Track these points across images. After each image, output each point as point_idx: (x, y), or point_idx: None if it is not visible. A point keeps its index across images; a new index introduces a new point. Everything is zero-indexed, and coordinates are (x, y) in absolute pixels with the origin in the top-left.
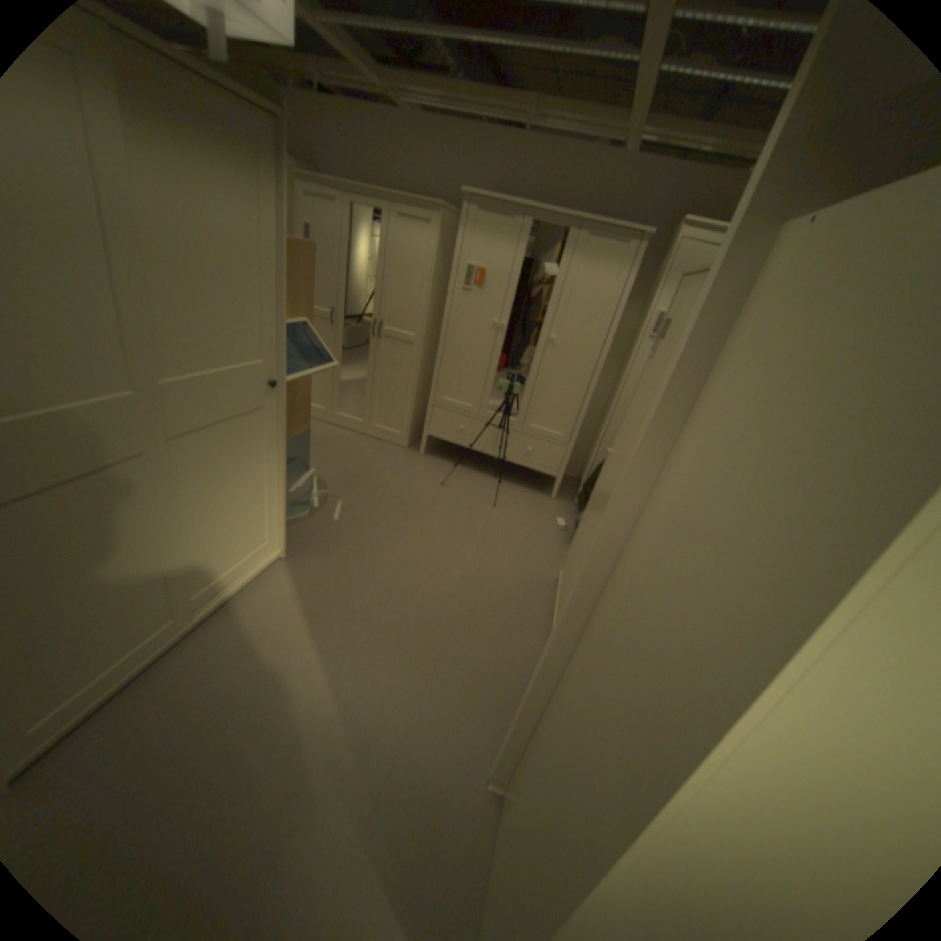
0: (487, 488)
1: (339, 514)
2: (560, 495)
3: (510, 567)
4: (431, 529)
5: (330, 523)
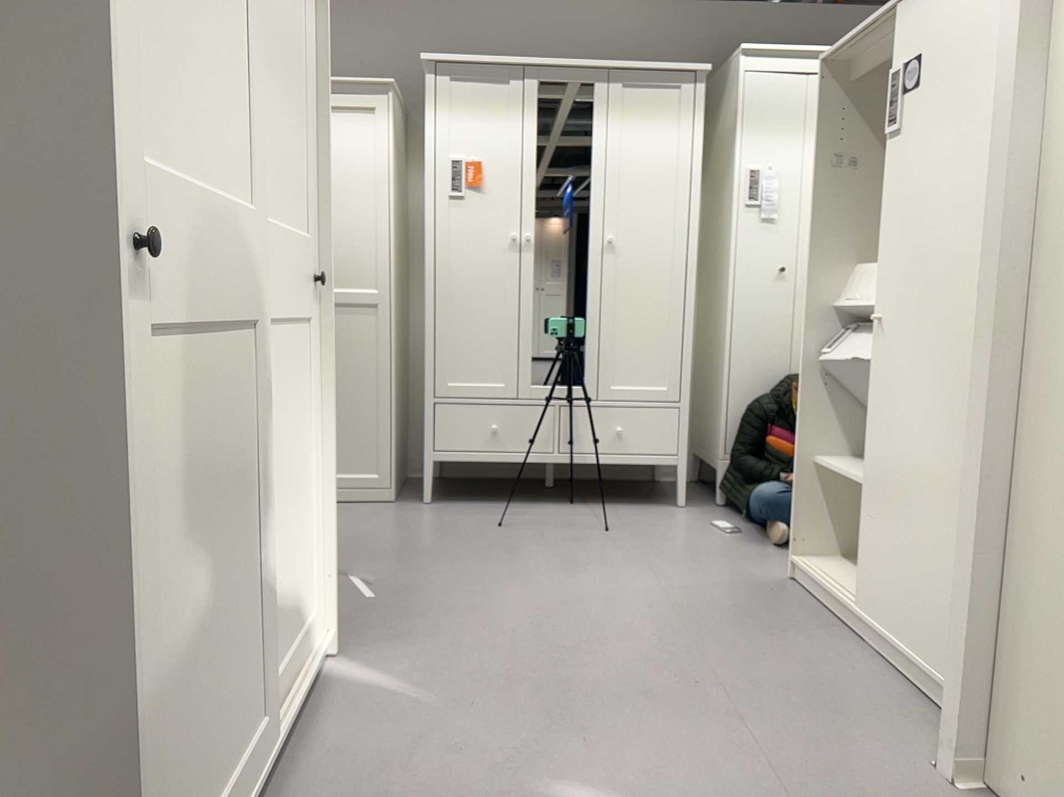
0: (575, 517)
1: (369, 595)
2: (690, 502)
3: (711, 586)
4: (544, 576)
5: (365, 608)
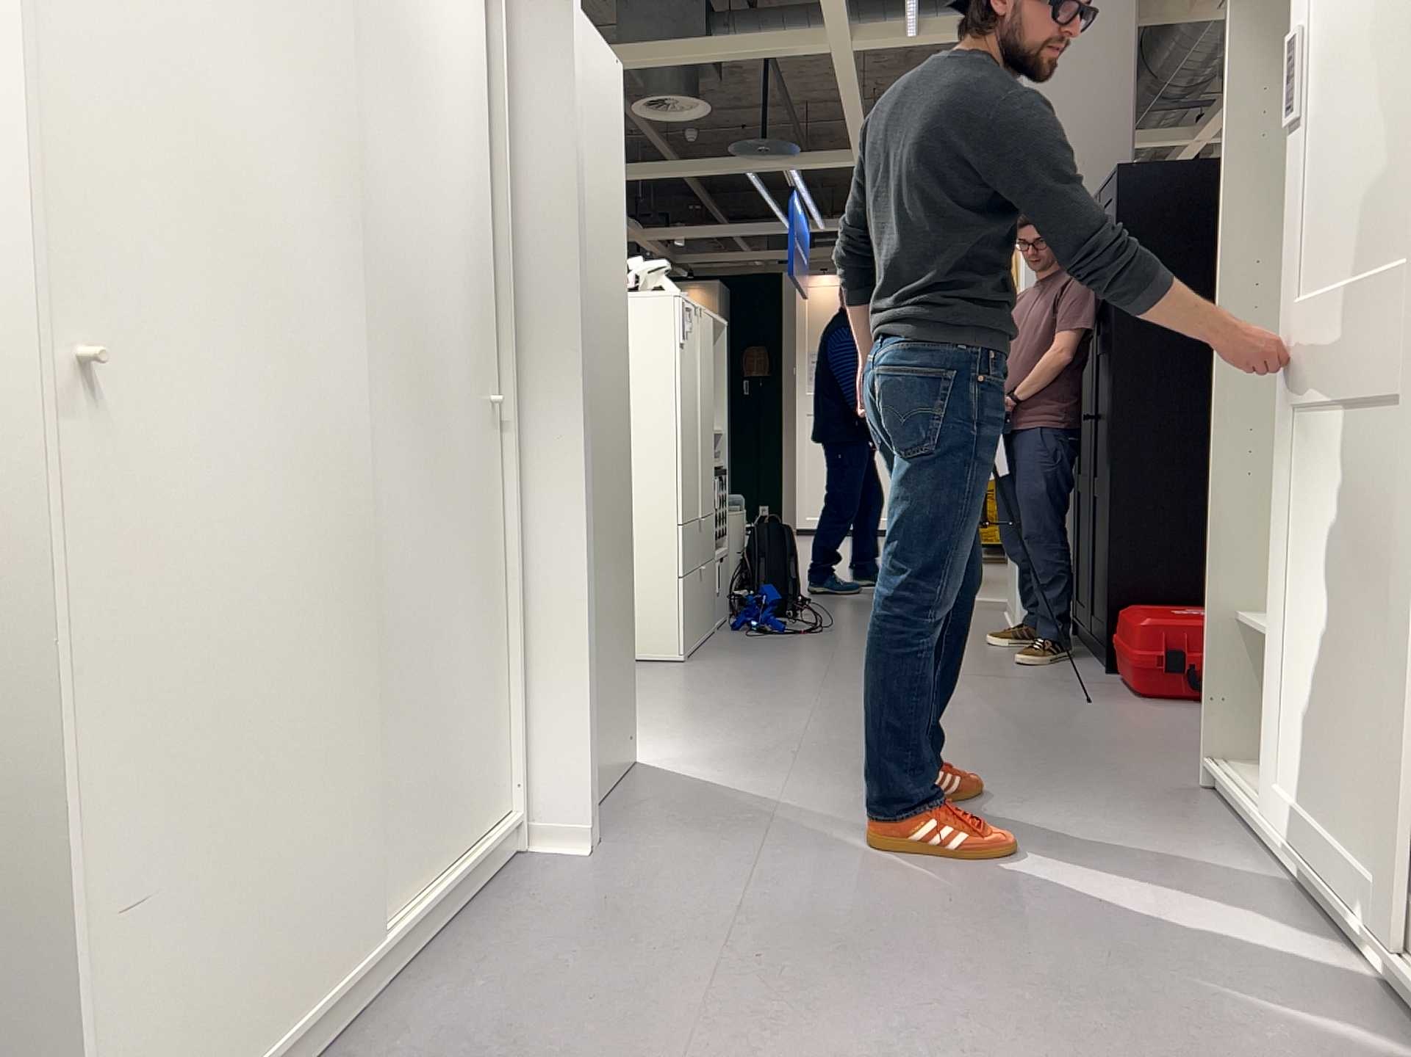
0: None
1: None
2: None
3: None
4: None
5: None
